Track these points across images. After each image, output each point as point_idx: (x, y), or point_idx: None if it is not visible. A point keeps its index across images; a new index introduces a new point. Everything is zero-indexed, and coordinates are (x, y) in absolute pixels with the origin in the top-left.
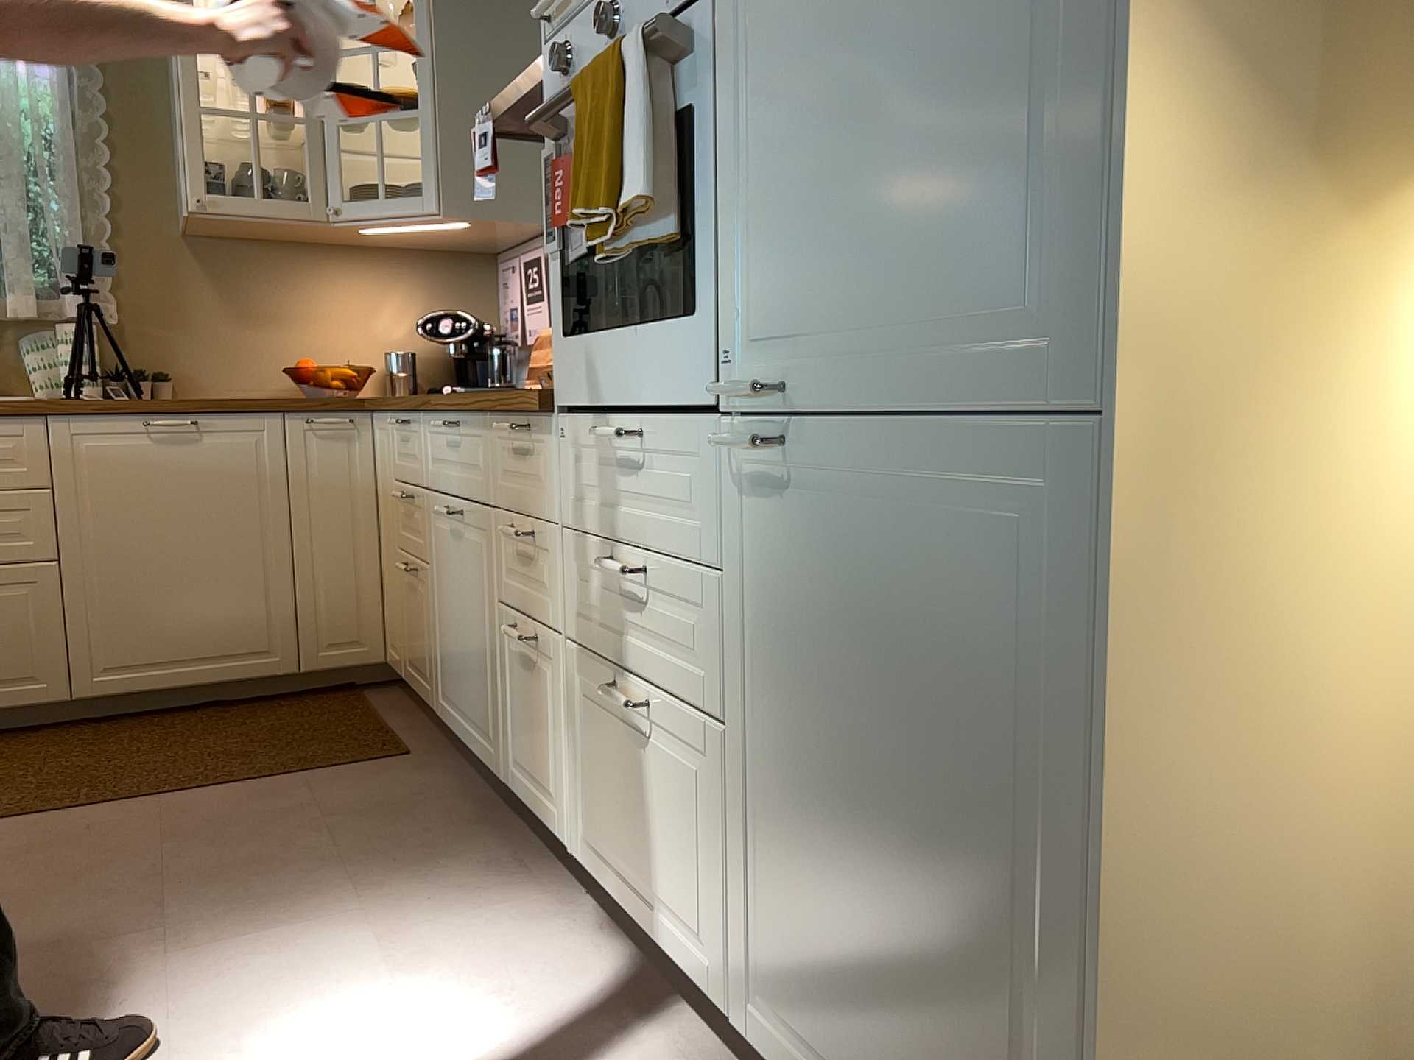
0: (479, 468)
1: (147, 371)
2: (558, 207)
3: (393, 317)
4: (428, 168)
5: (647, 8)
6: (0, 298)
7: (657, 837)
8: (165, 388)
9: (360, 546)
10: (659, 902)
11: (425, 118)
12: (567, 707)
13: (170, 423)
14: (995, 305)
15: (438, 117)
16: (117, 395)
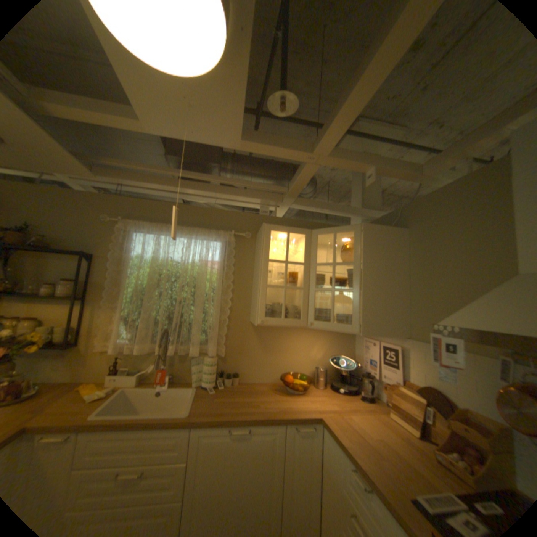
0: None
1: (231, 371)
2: None
3: (318, 351)
4: (356, 314)
5: None
6: (188, 345)
7: None
8: (236, 380)
9: (313, 494)
10: None
11: (356, 293)
12: None
13: (240, 434)
14: None
15: (362, 293)
16: (220, 386)
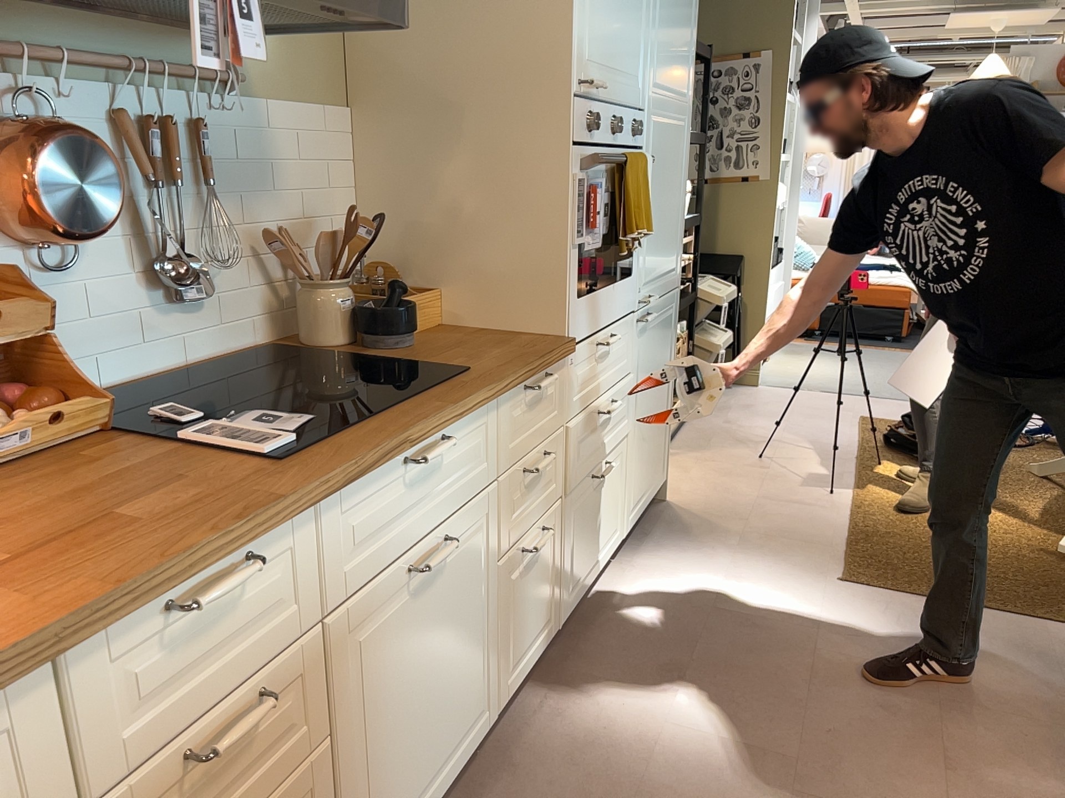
0: (474, 461)
1: None
2: (583, 215)
3: None
4: None
5: (625, 134)
6: None
7: (604, 518)
8: None
9: None
10: (602, 547)
11: None
12: (560, 539)
13: None
14: (672, 266)
15: None
16: None
